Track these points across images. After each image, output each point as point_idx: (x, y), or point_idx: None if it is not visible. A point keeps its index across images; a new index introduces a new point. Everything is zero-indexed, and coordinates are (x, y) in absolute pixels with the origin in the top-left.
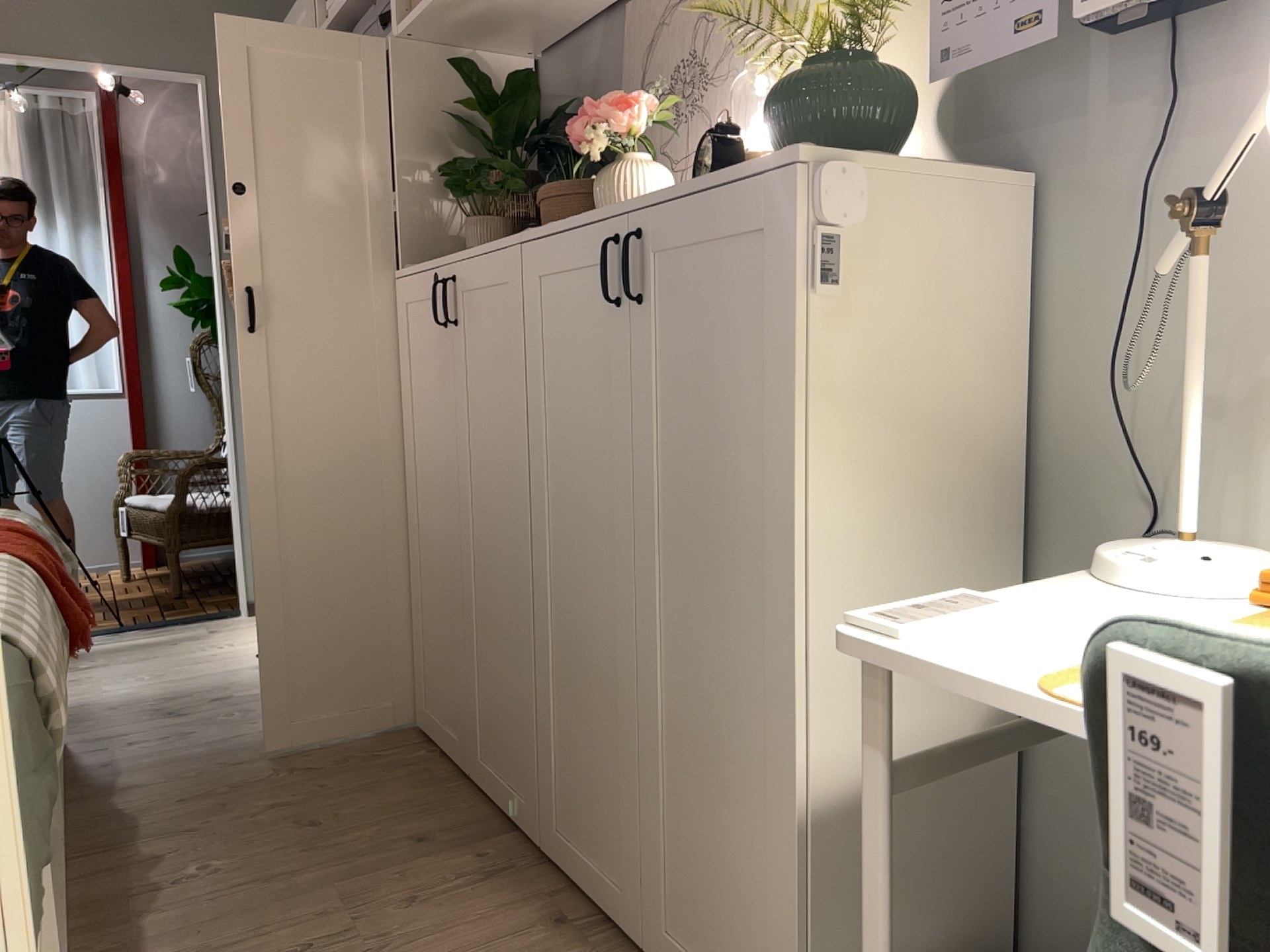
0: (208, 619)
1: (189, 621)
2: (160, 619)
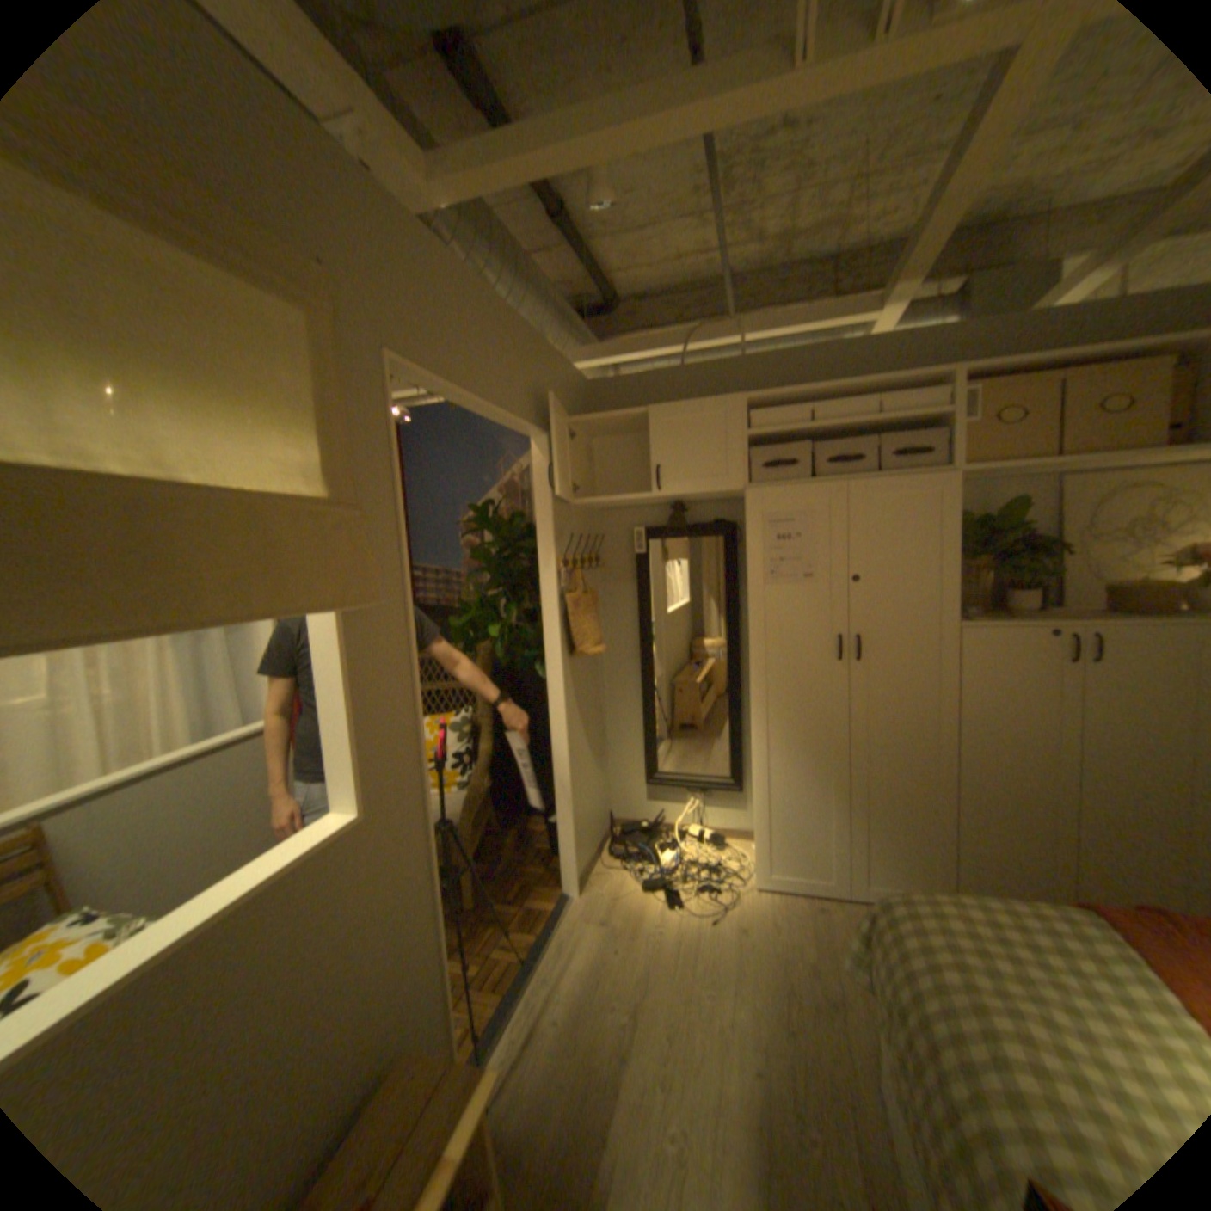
0: (562, 919)
1: (553, 929)
2: (532, 941)
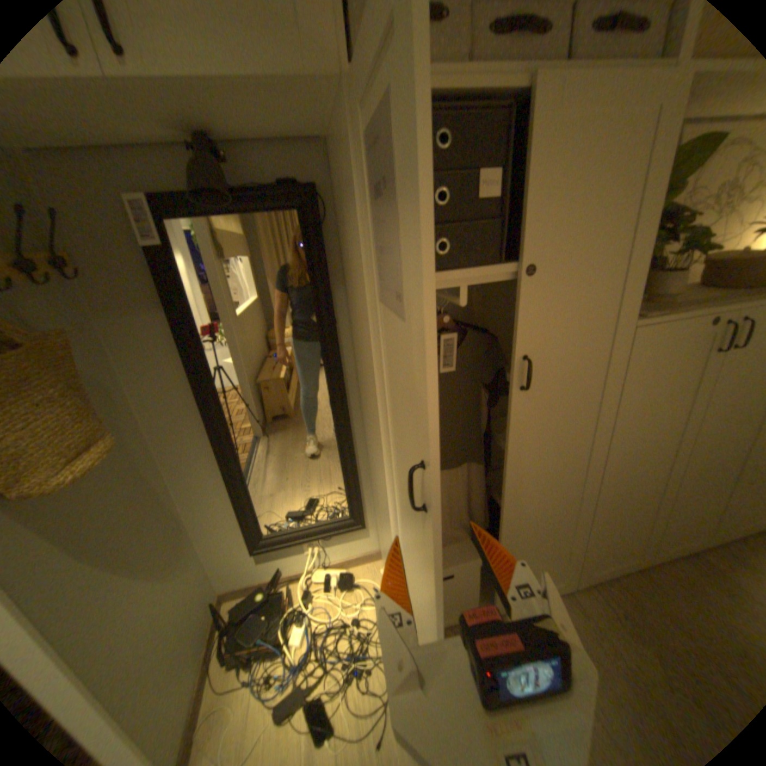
0: None
1: None
2: None
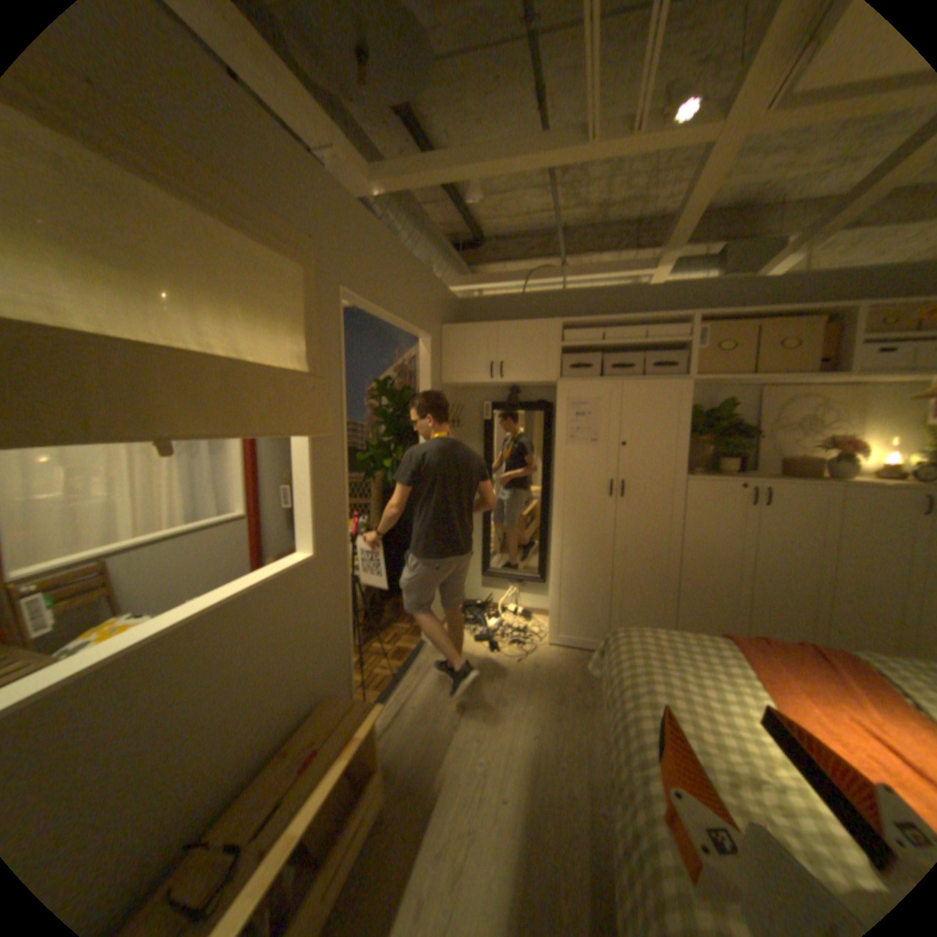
0: (420, 655)
1: (414, 660)
2: (400, 665)
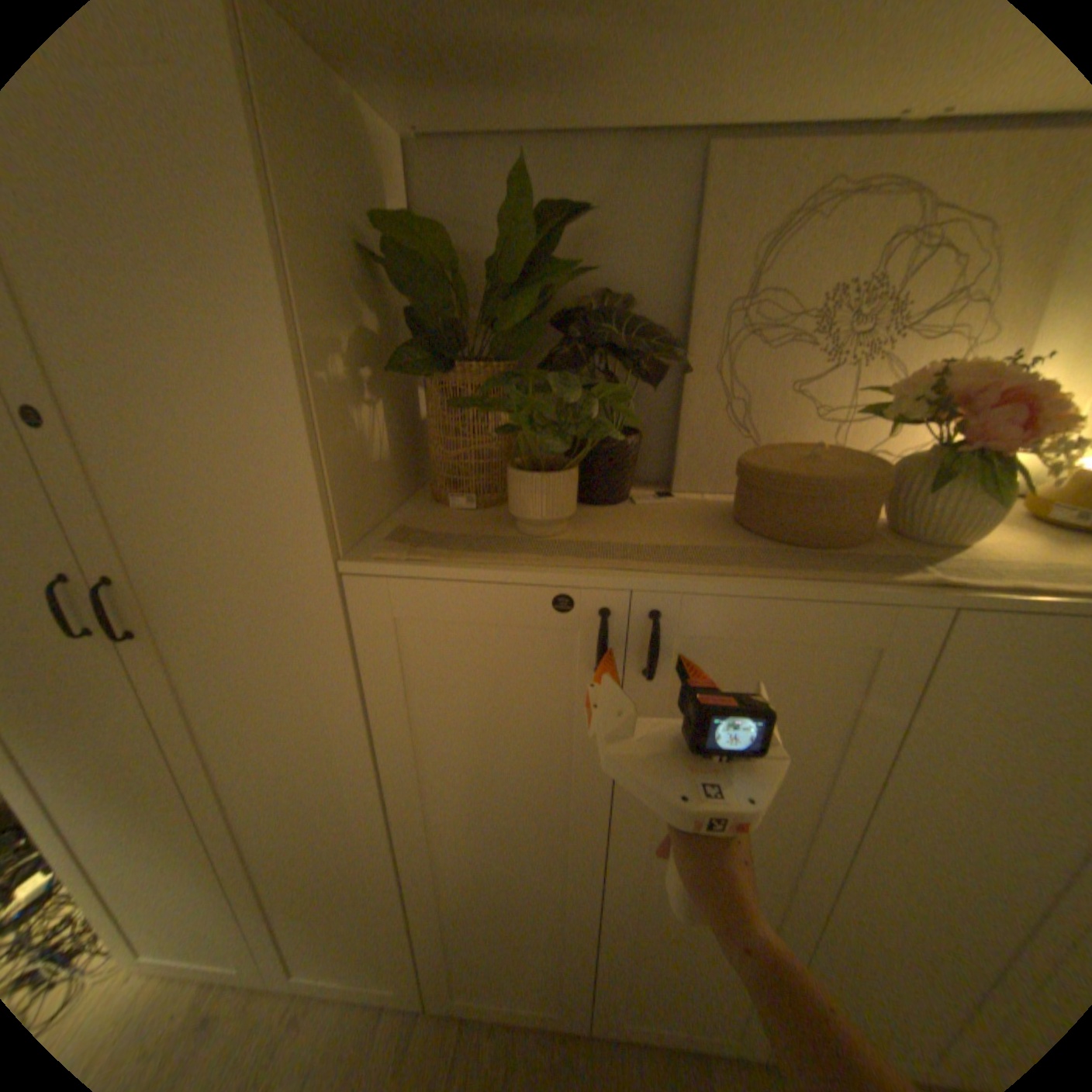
0: None
1: None
2: None
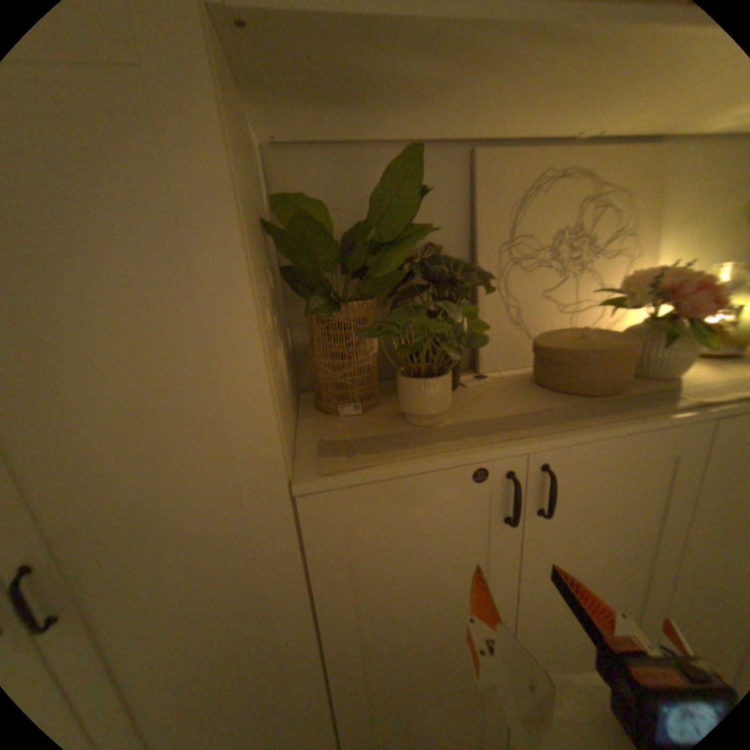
0: None
1: None
2: None
